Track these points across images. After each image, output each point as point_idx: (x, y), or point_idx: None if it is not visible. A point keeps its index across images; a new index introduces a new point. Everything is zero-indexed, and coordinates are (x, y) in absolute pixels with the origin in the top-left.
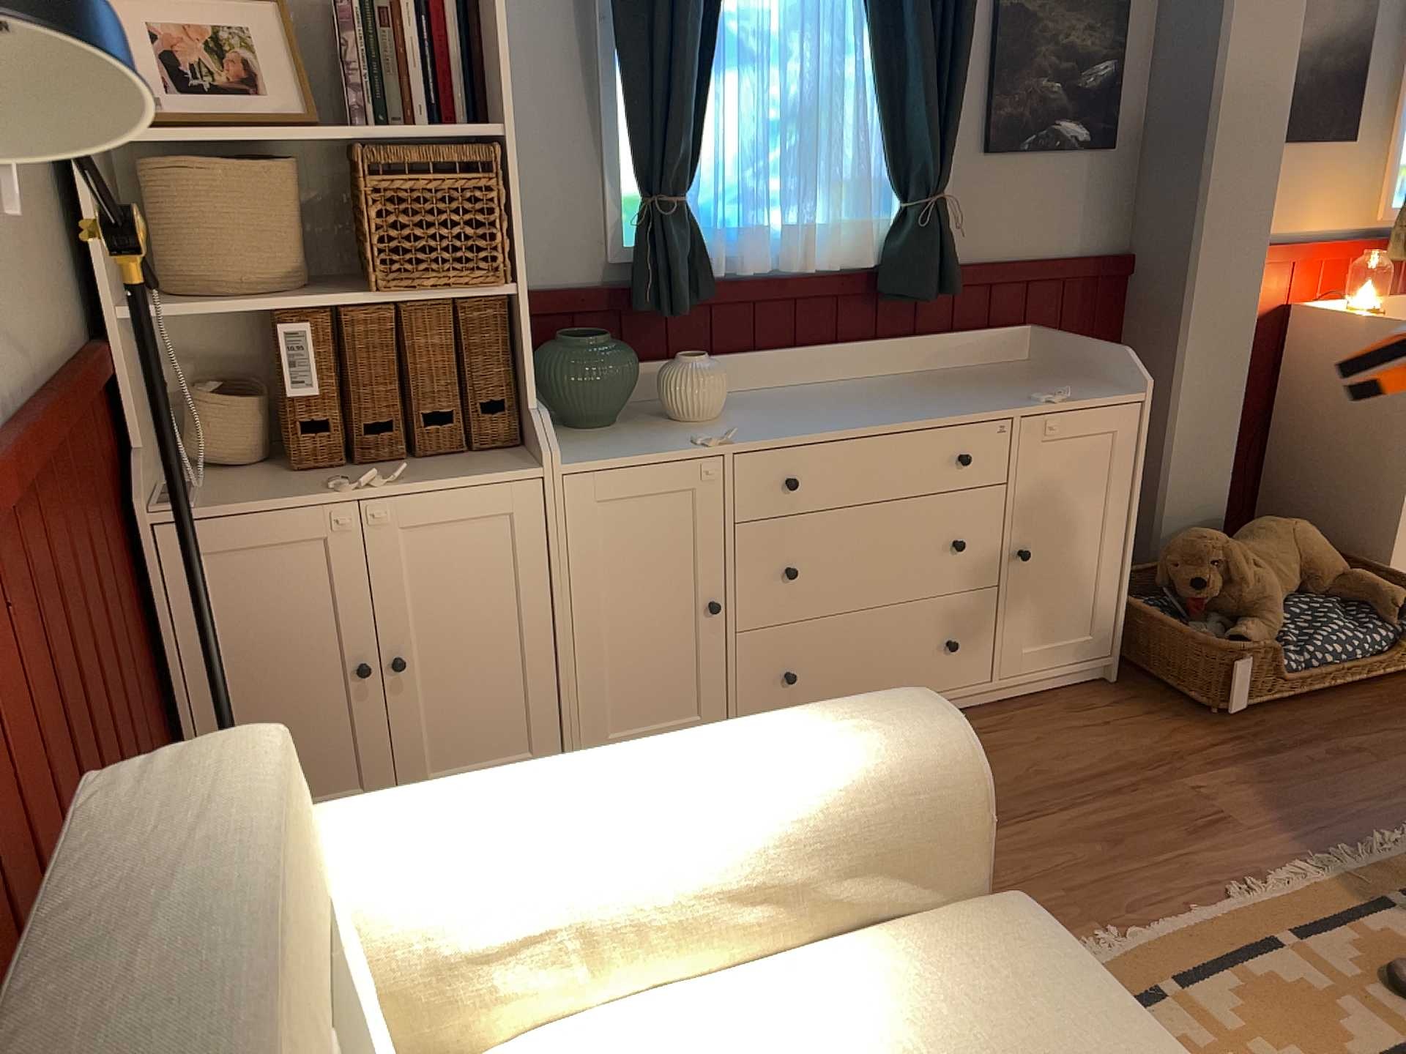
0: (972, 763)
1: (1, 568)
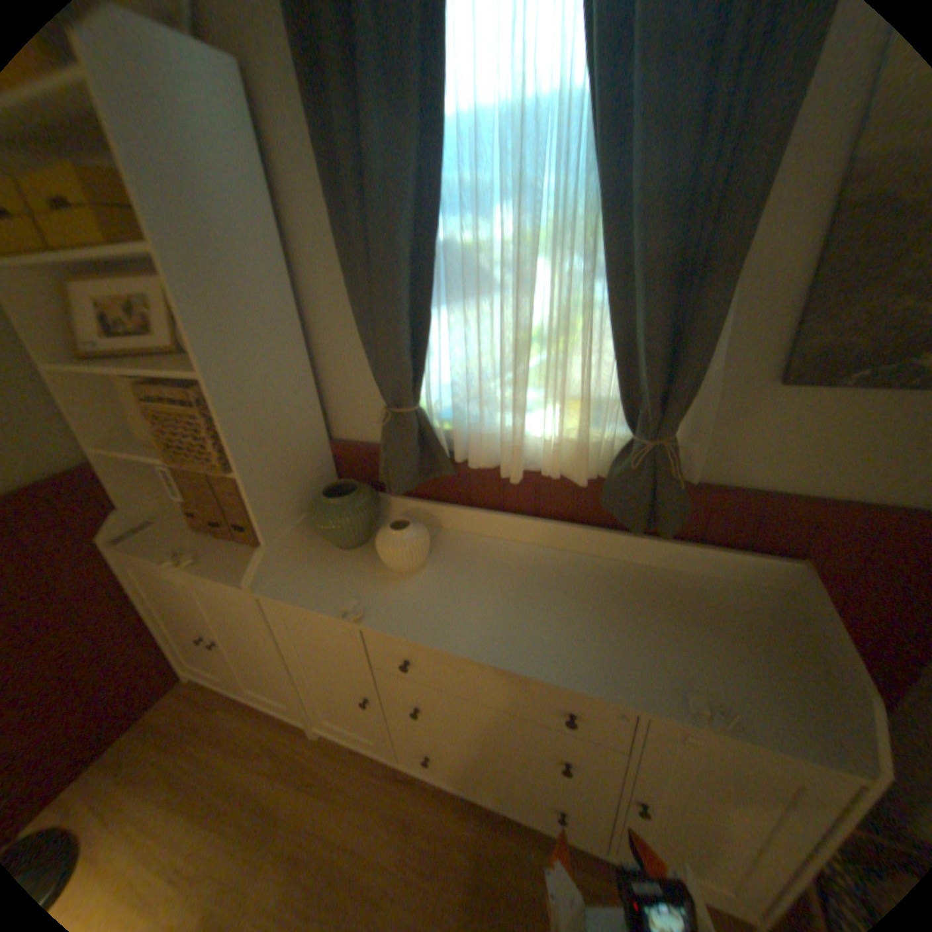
0: None
1: None
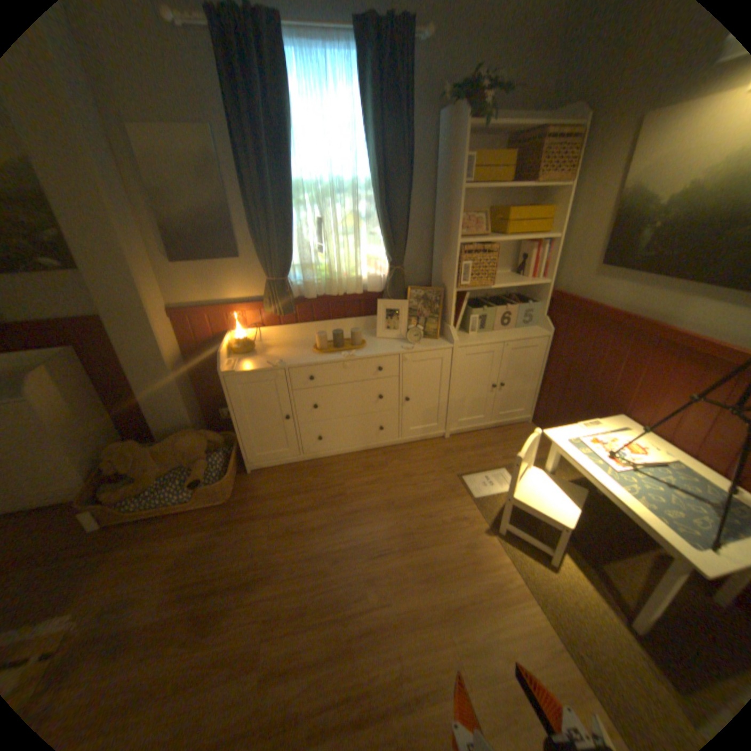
0: None
1: None
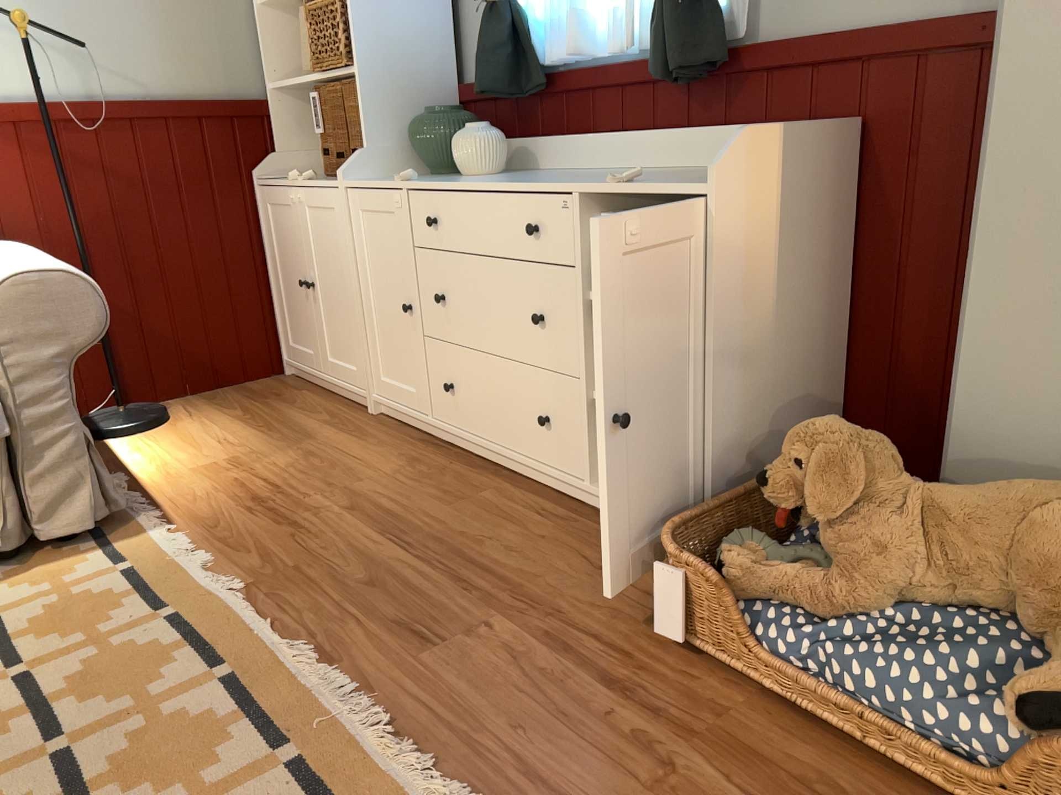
0: (1, 294)
1: (46, 149)
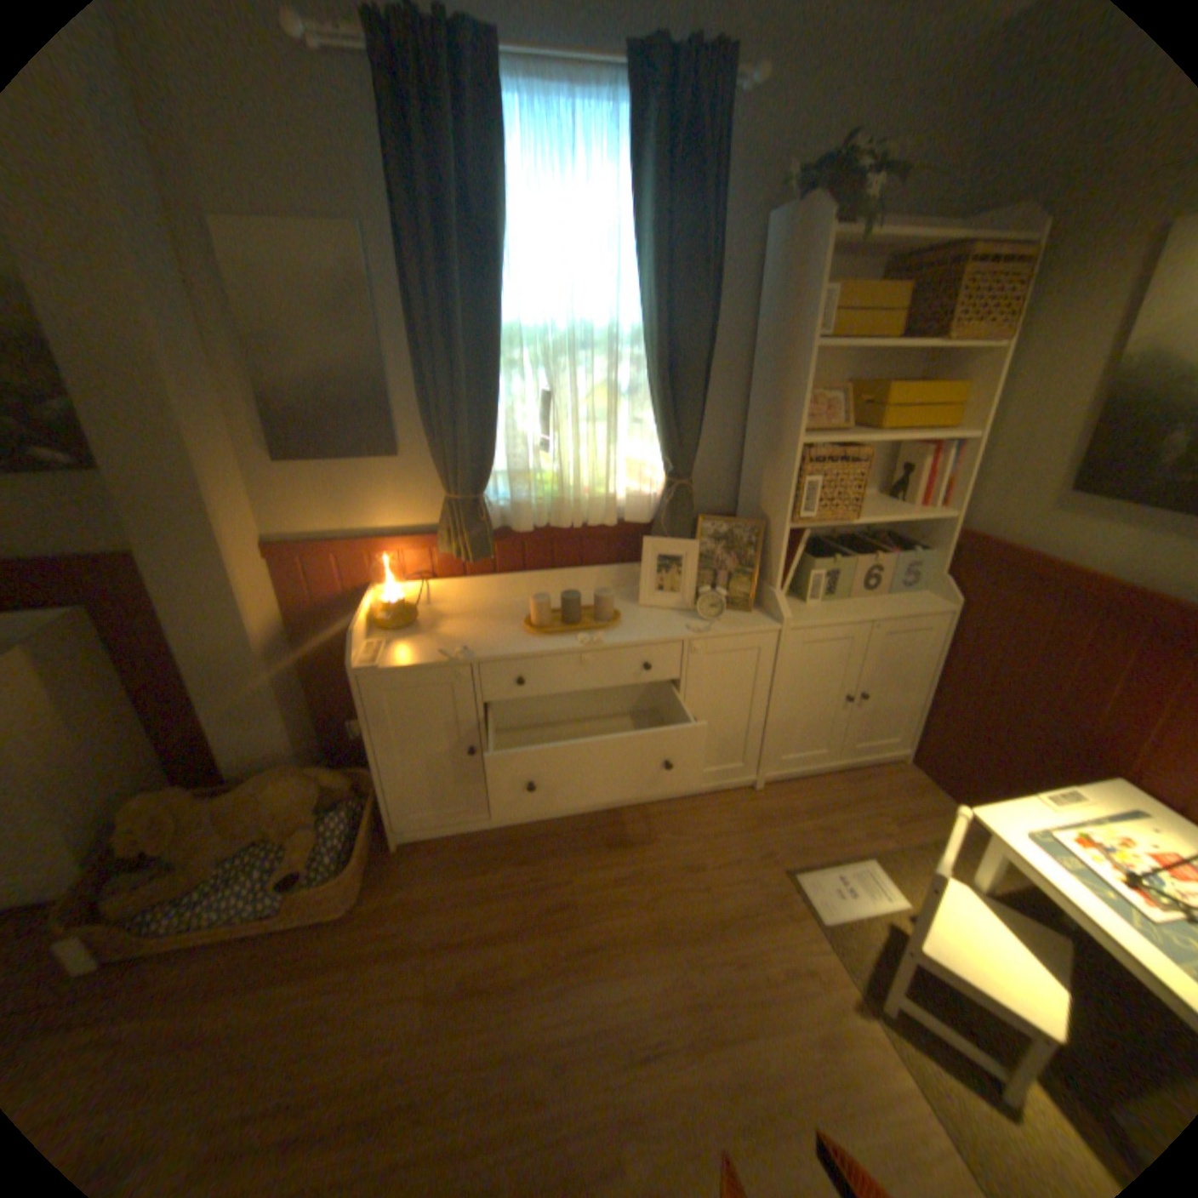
0: None
1: None
